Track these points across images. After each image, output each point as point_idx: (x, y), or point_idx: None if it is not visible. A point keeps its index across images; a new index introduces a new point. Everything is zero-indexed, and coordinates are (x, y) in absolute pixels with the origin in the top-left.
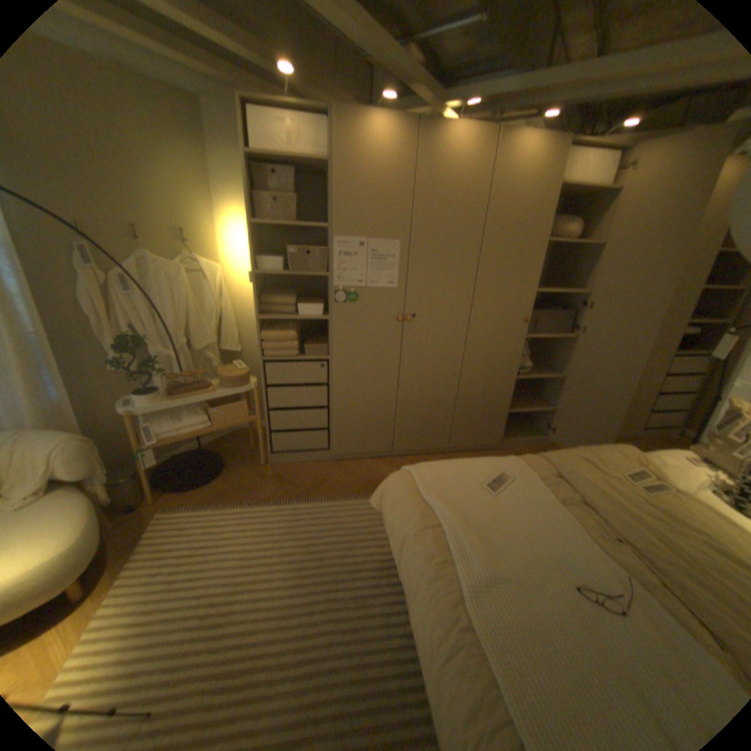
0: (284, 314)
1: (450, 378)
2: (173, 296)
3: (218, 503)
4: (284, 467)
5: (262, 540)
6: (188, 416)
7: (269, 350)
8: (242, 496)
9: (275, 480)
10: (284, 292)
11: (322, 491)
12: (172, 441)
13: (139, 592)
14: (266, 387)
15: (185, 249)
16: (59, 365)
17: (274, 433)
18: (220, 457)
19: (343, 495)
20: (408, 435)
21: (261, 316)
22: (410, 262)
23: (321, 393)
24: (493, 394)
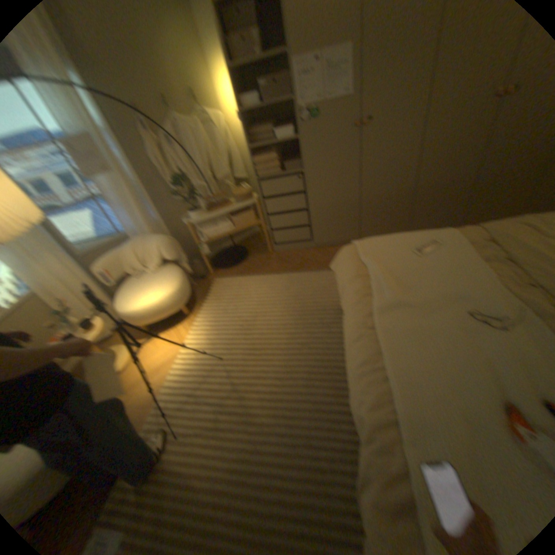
0: (267, 142)
1: (409, 172)
2: (198, 145)
3: (247, 274)
4: (284, 254)
5: (271, 293)
6: (222, 224)
7: (261, 172)
8: (260, 271)
9: (279, 261)
10: (266, 124)
11: (308, 267)
12: (216, 239)
13: (213, 314)
14: (265, 200)
15: (198, 107)
16: (152, 200)
17: (275, 232)
18: (247, 250)
19: (322, 269)
20: (372, 225)
21: (252, 146)
22: (364, 63)
23: (301, 199)
24: (454, 181)
